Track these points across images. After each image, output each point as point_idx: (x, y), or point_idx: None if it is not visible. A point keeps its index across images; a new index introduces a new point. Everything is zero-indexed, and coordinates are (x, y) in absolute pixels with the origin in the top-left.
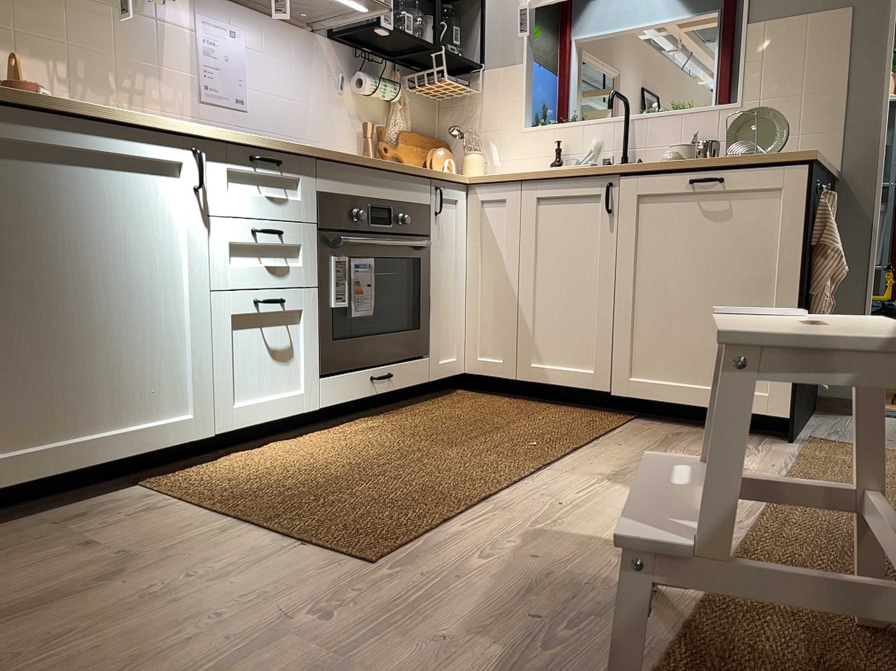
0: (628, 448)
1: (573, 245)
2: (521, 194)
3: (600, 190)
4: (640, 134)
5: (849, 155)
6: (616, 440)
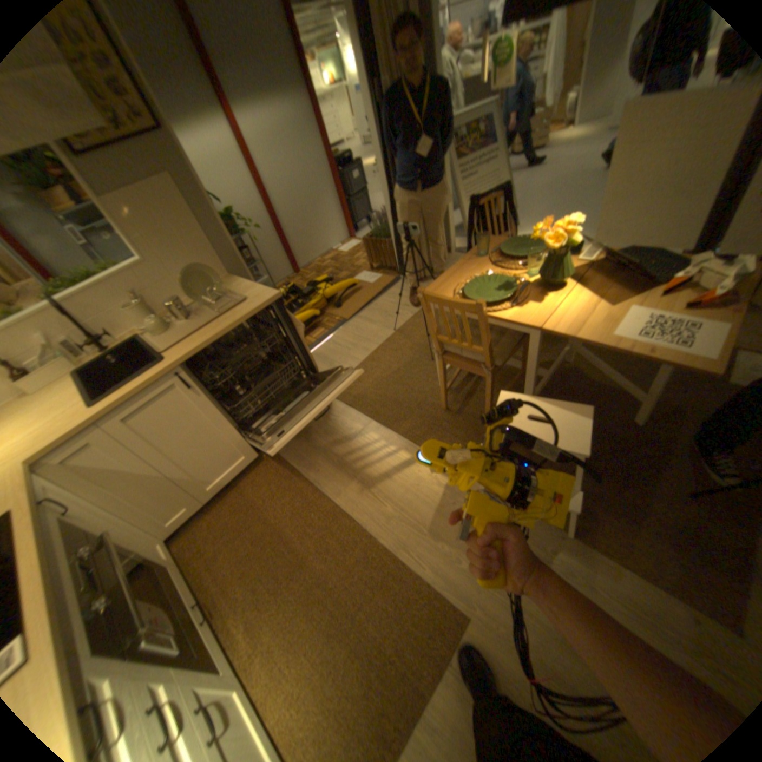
0: (327, 469)
1: (178, 421)
2: (101, 430)
3: (171, 381)
4: (78, 309)
5: (227, 262)
6: (314, 471)
